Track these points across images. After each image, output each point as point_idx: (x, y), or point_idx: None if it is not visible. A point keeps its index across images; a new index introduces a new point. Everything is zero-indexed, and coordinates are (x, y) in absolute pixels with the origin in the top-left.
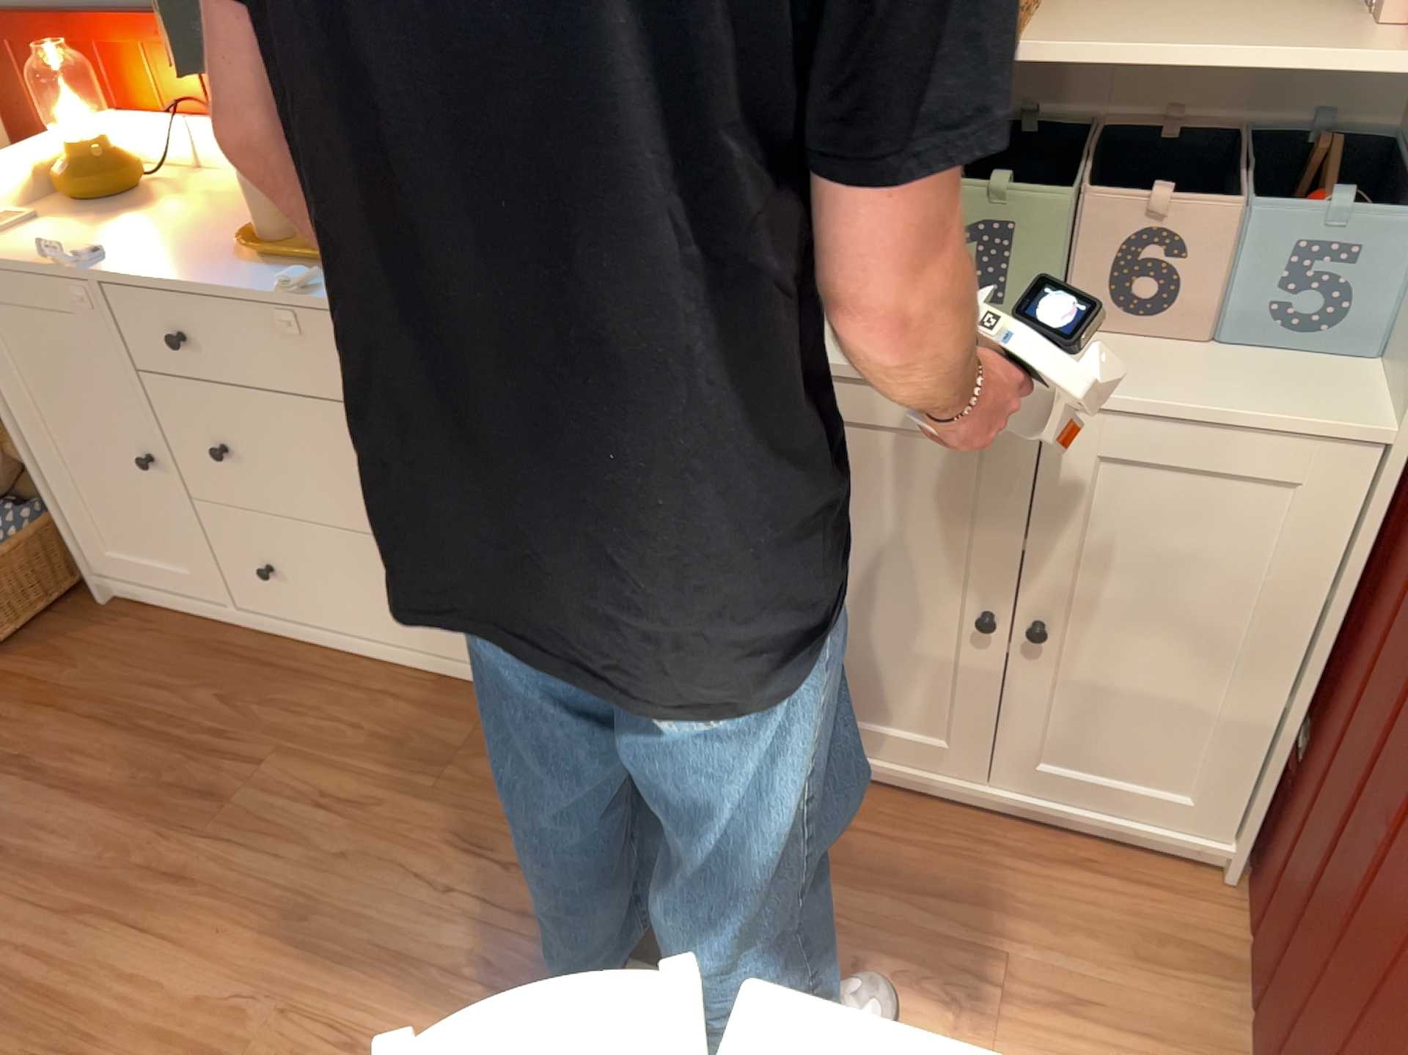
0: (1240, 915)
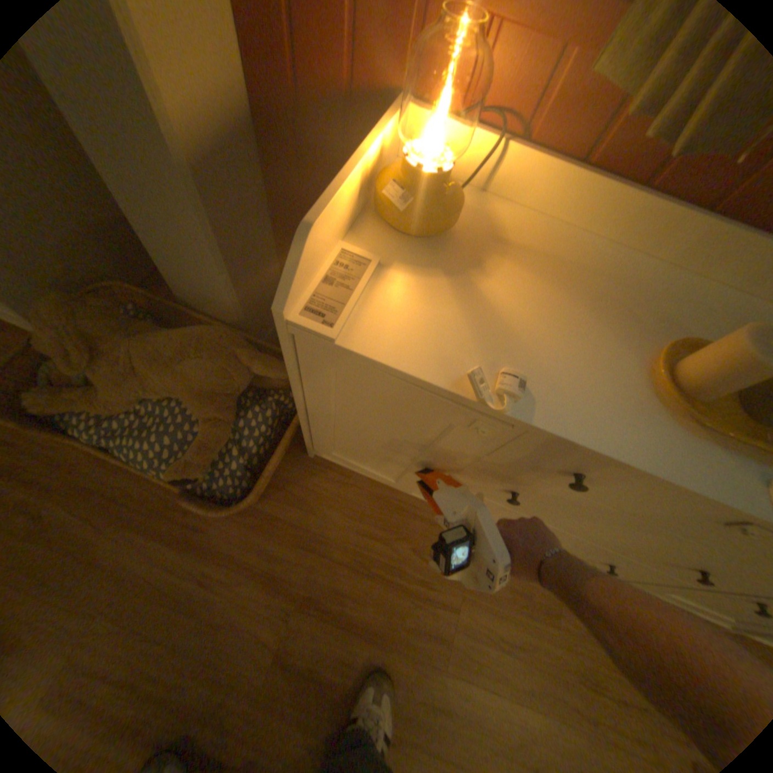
0: None
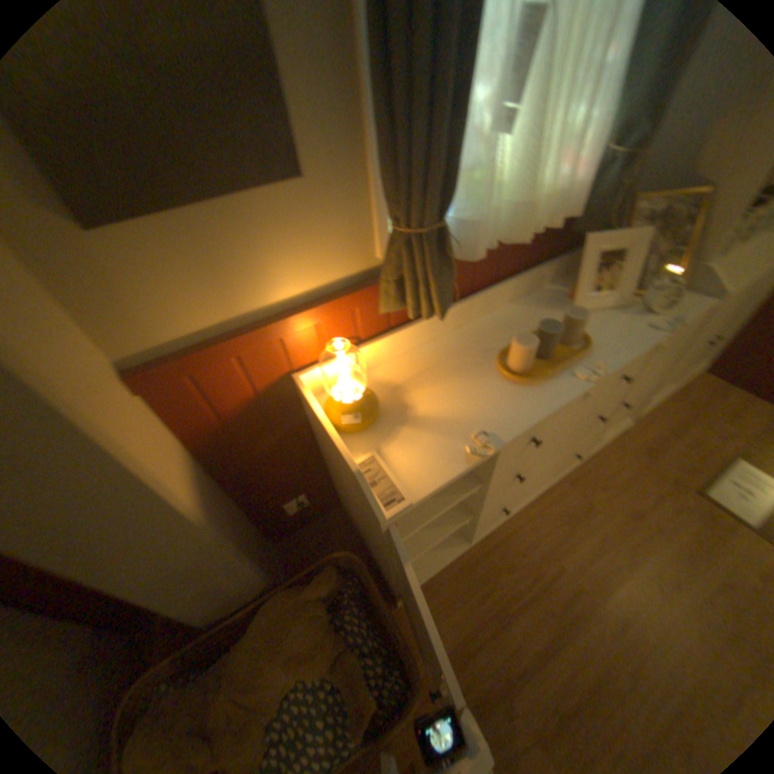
0: (714, 377)
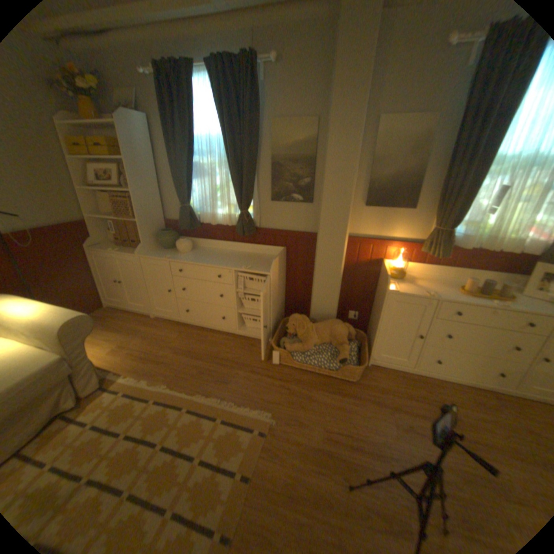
0: None
